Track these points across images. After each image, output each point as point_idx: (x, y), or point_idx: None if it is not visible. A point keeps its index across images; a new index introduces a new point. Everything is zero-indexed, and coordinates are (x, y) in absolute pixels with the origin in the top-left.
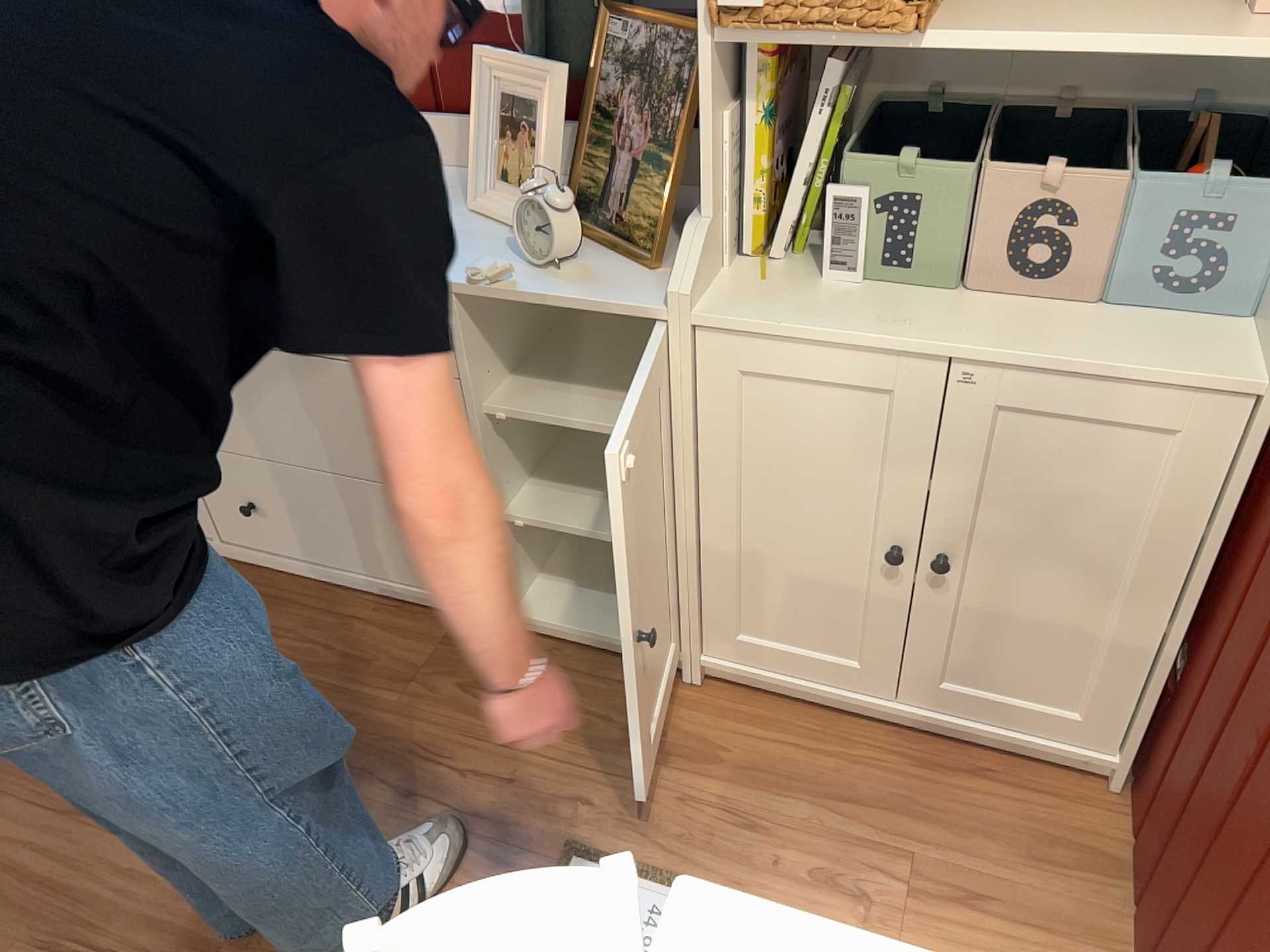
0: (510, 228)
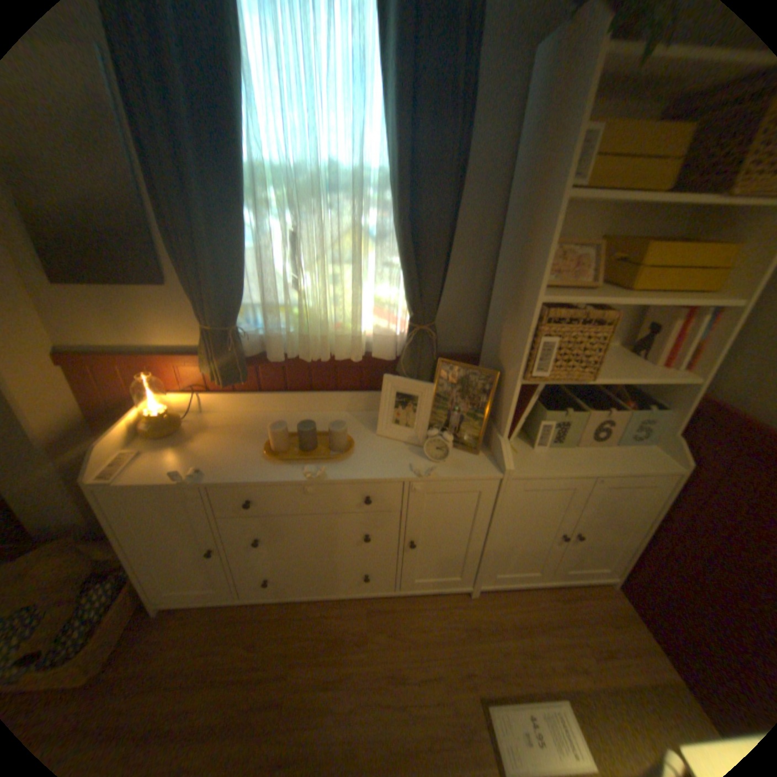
0: (403, 443)
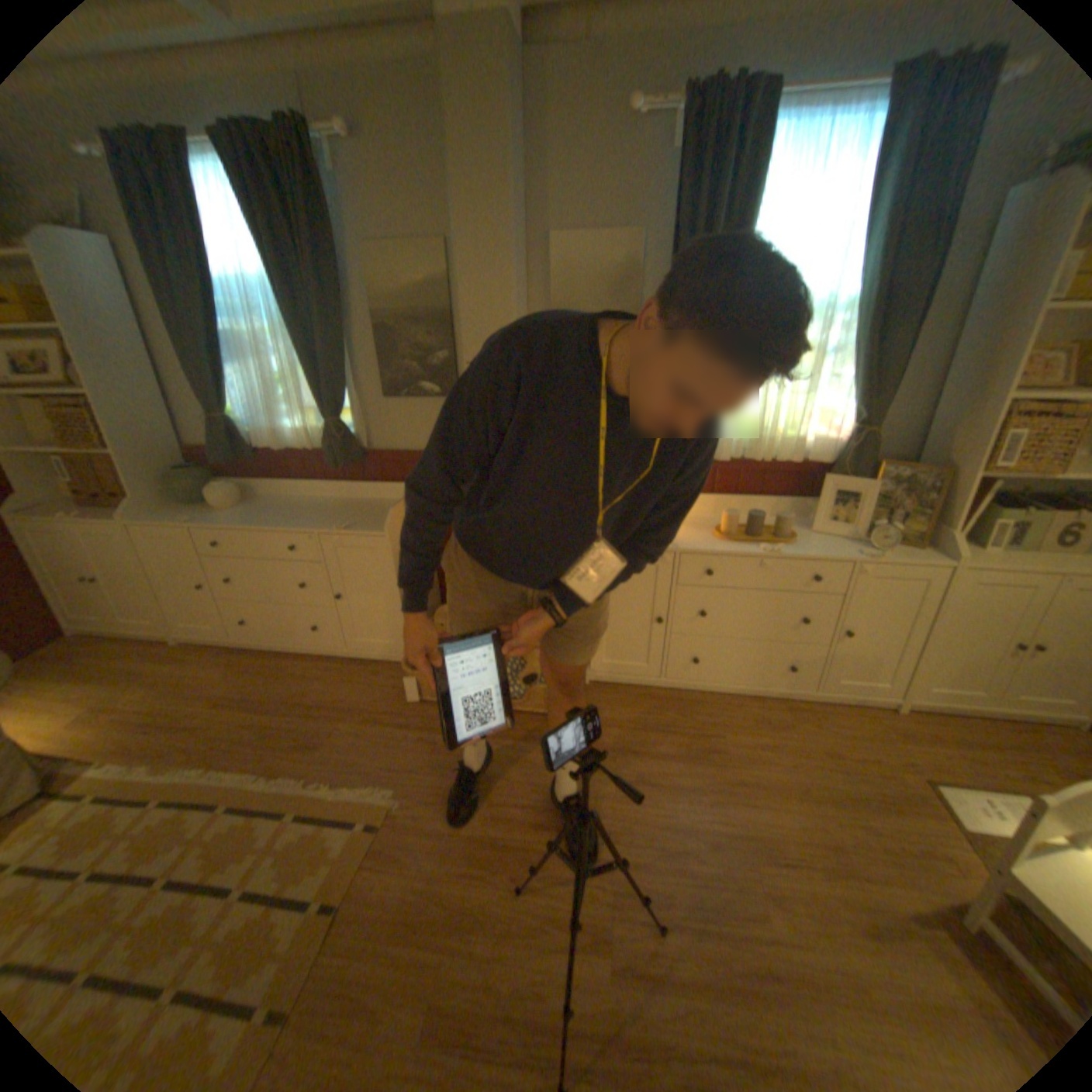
0: (841, 539)
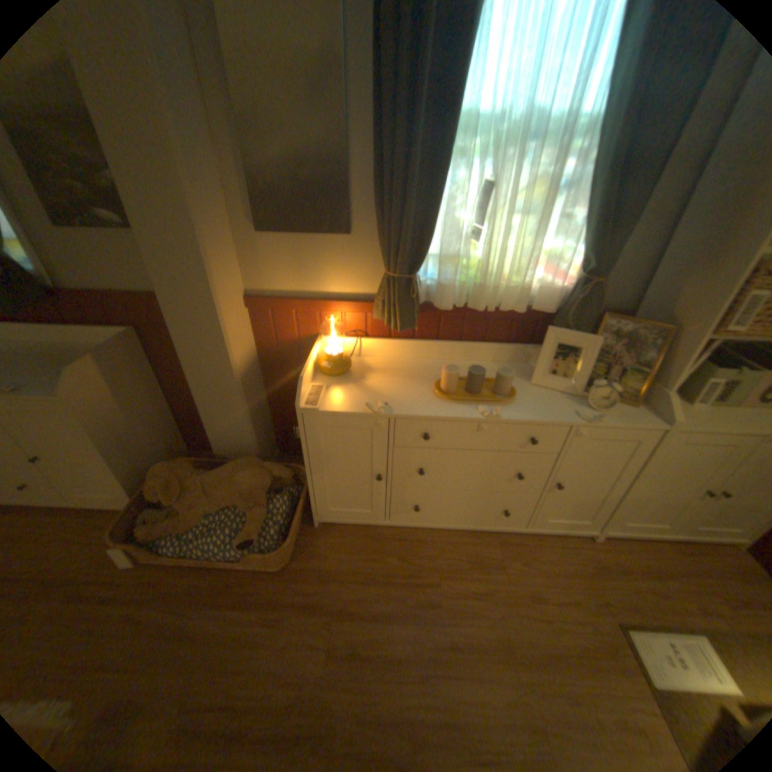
0: (558, 393)
